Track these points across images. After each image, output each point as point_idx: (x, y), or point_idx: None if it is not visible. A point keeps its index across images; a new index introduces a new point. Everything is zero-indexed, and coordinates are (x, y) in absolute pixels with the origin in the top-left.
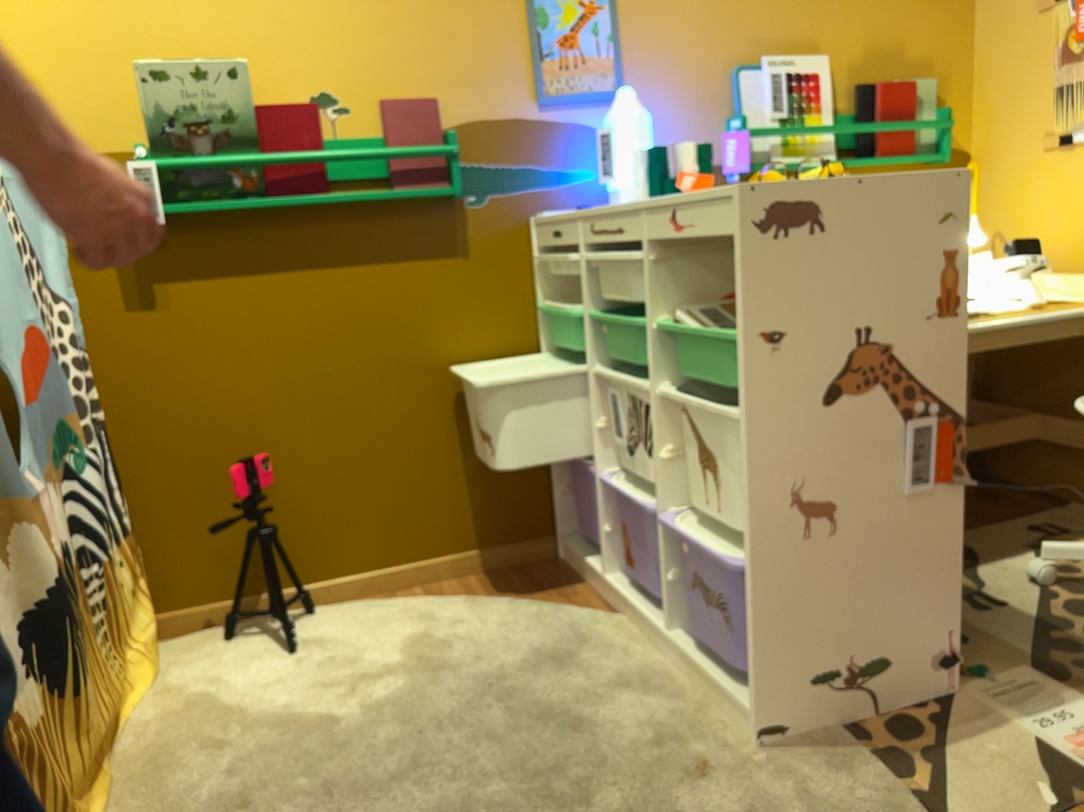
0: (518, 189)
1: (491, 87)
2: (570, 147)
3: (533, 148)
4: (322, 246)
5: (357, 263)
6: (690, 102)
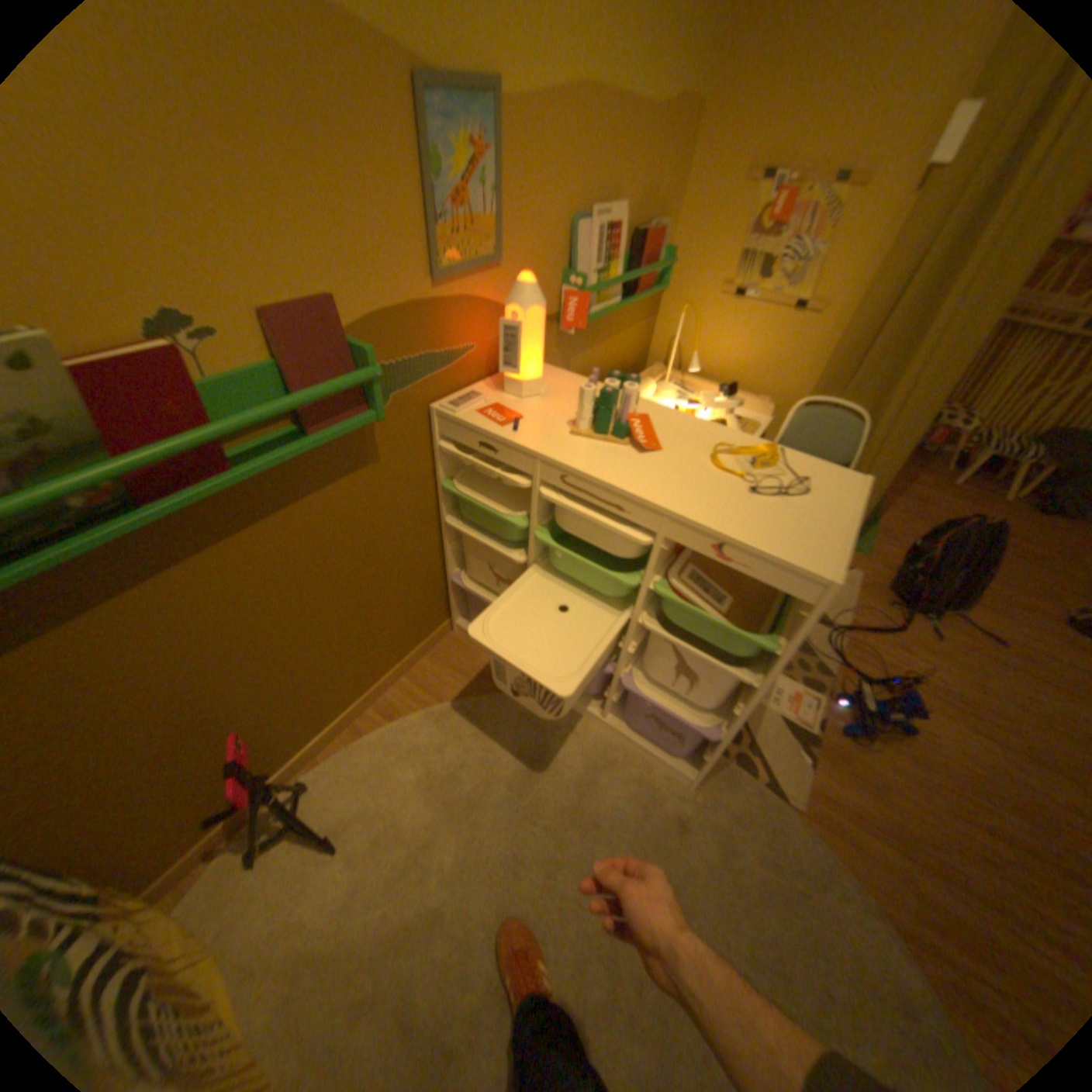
0: (417, 382)
1: (386, 268)
2: (458, 324)
3: (429, 334)
4: (224, 514)
5: (271, 514)
6: (543, 258)
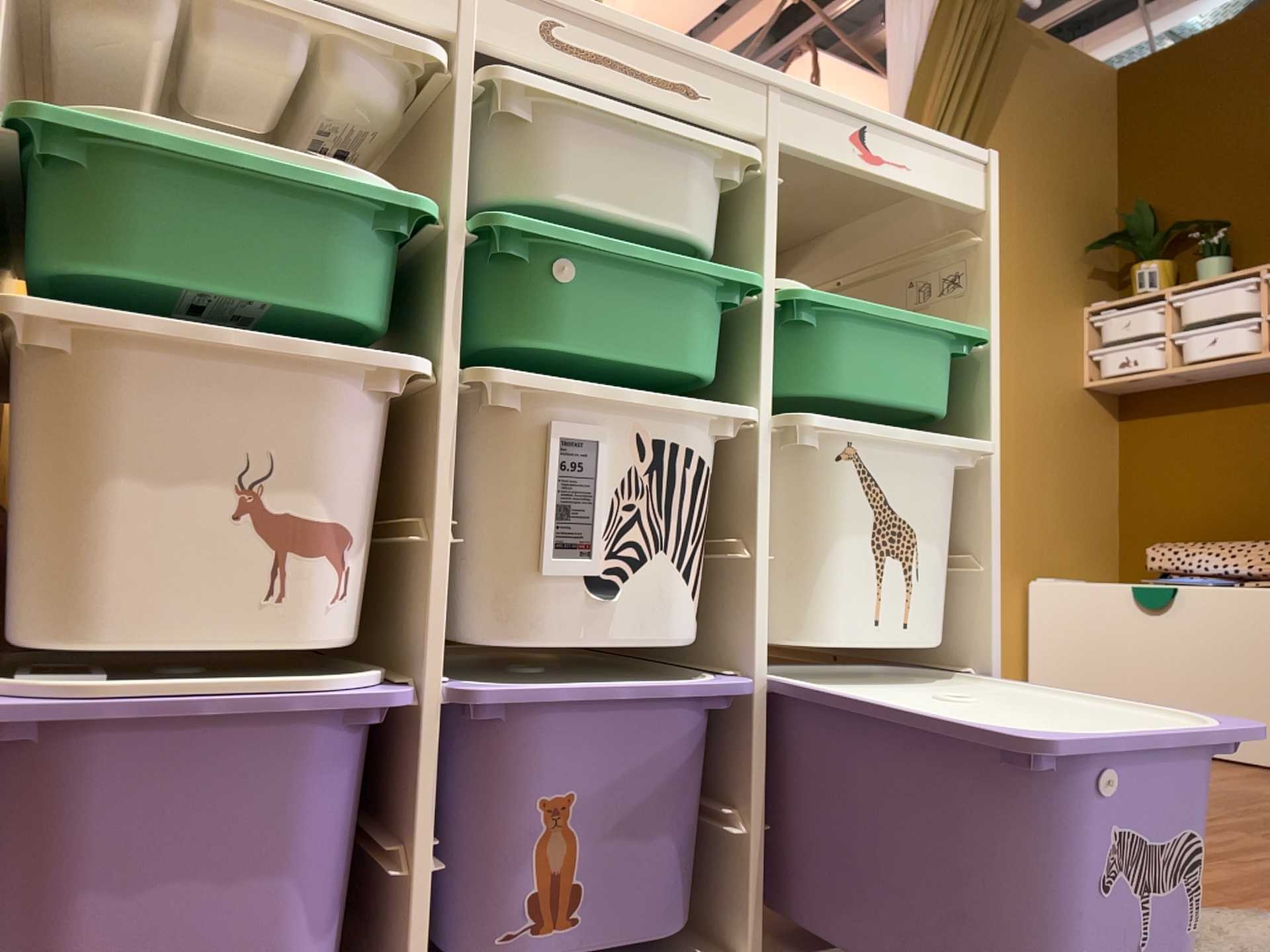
0: None
1: None
2: None
3: None
4: None
5: None
6: None
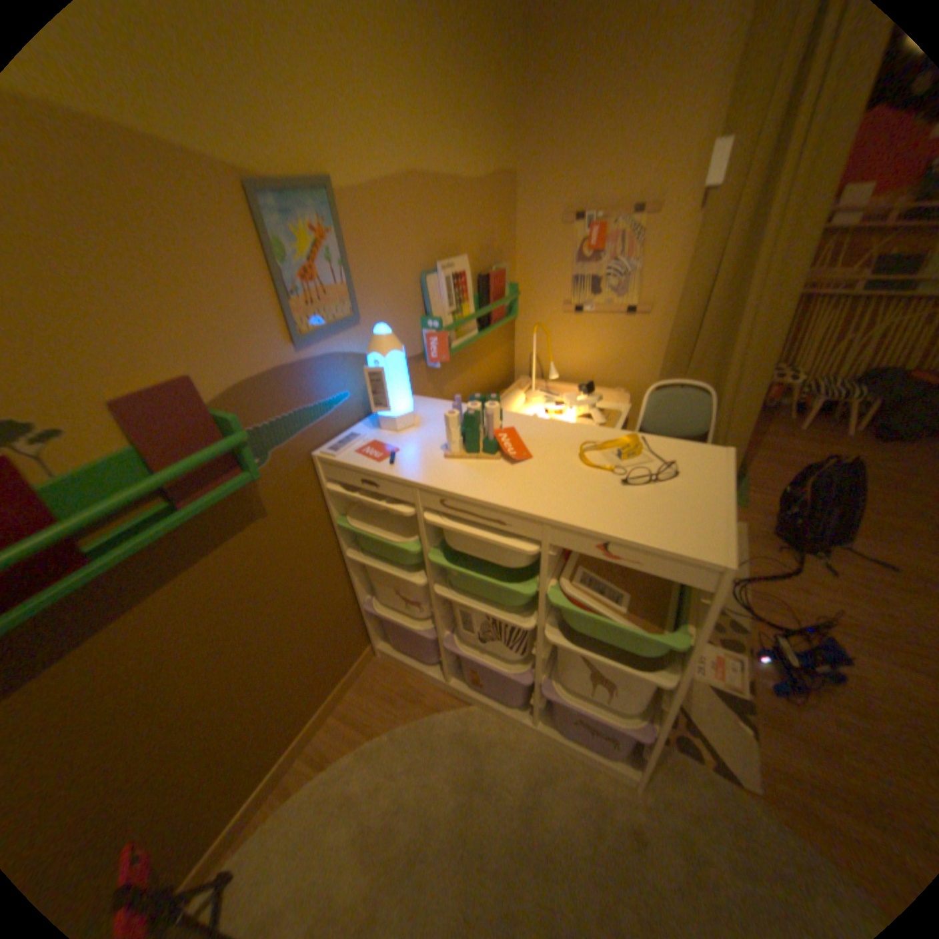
0: (294, 434)
1: (243, 341)
2: (328, 376)
3: (299, 390)
4: (91, 607)
5: (149, 594)
6: (400, 309)
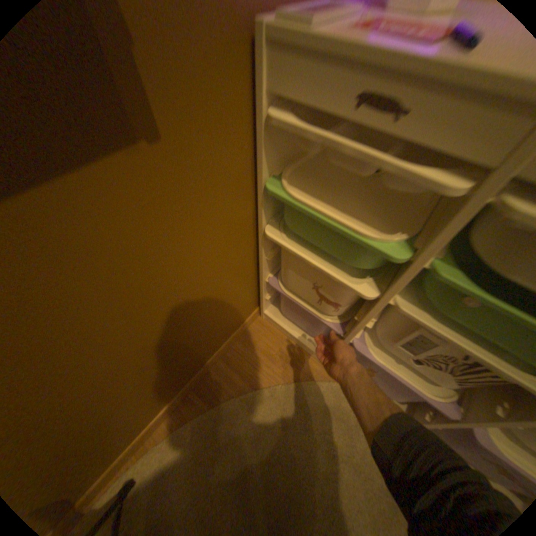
0: None
1: None
2: None
3: None
4: None
5: None
6: None
